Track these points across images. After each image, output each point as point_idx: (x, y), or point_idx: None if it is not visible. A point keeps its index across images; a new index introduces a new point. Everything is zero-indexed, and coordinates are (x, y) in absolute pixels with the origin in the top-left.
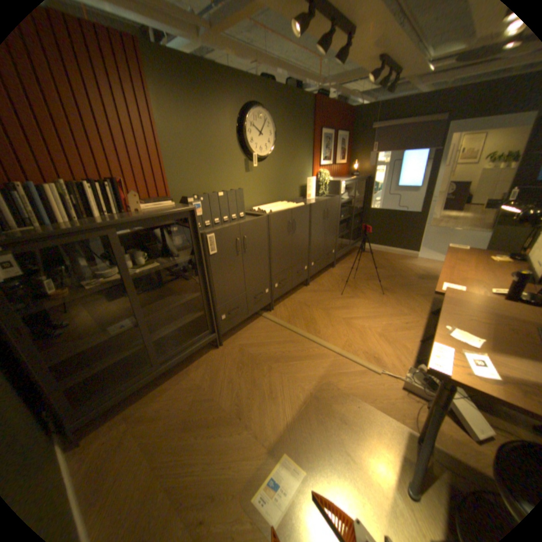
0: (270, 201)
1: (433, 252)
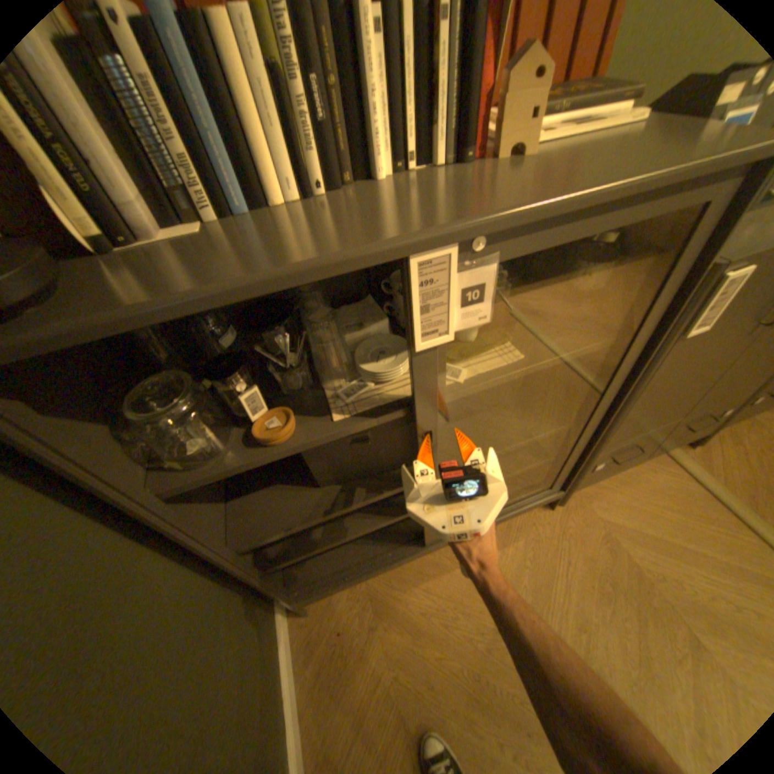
0: None
1: None
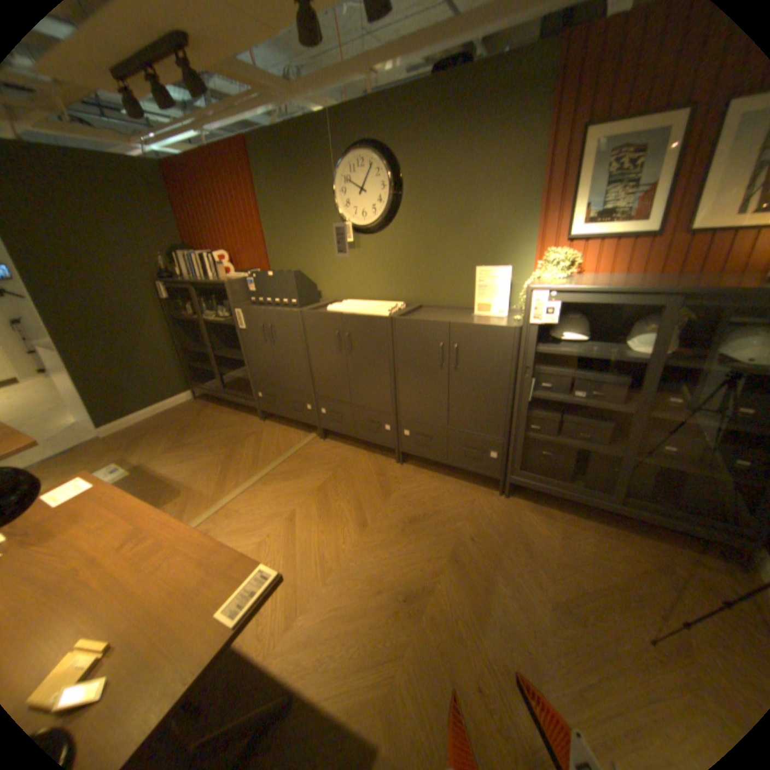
0: (395, 298)
1: None
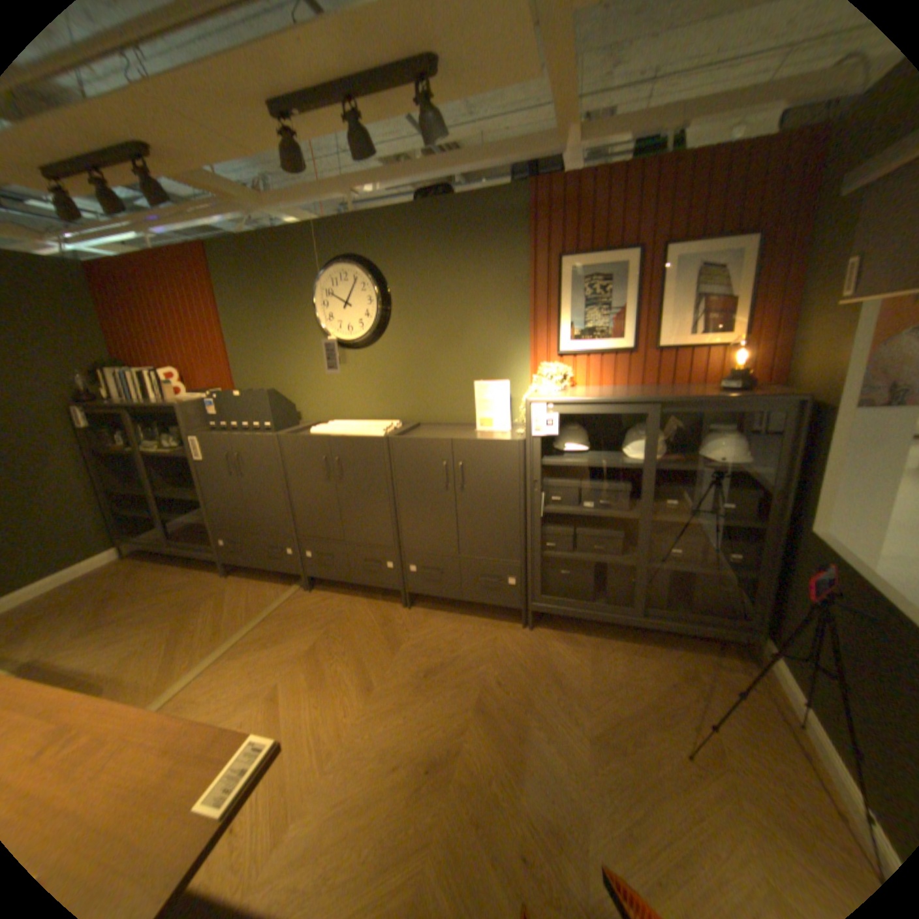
0: (389, 416)
1: None
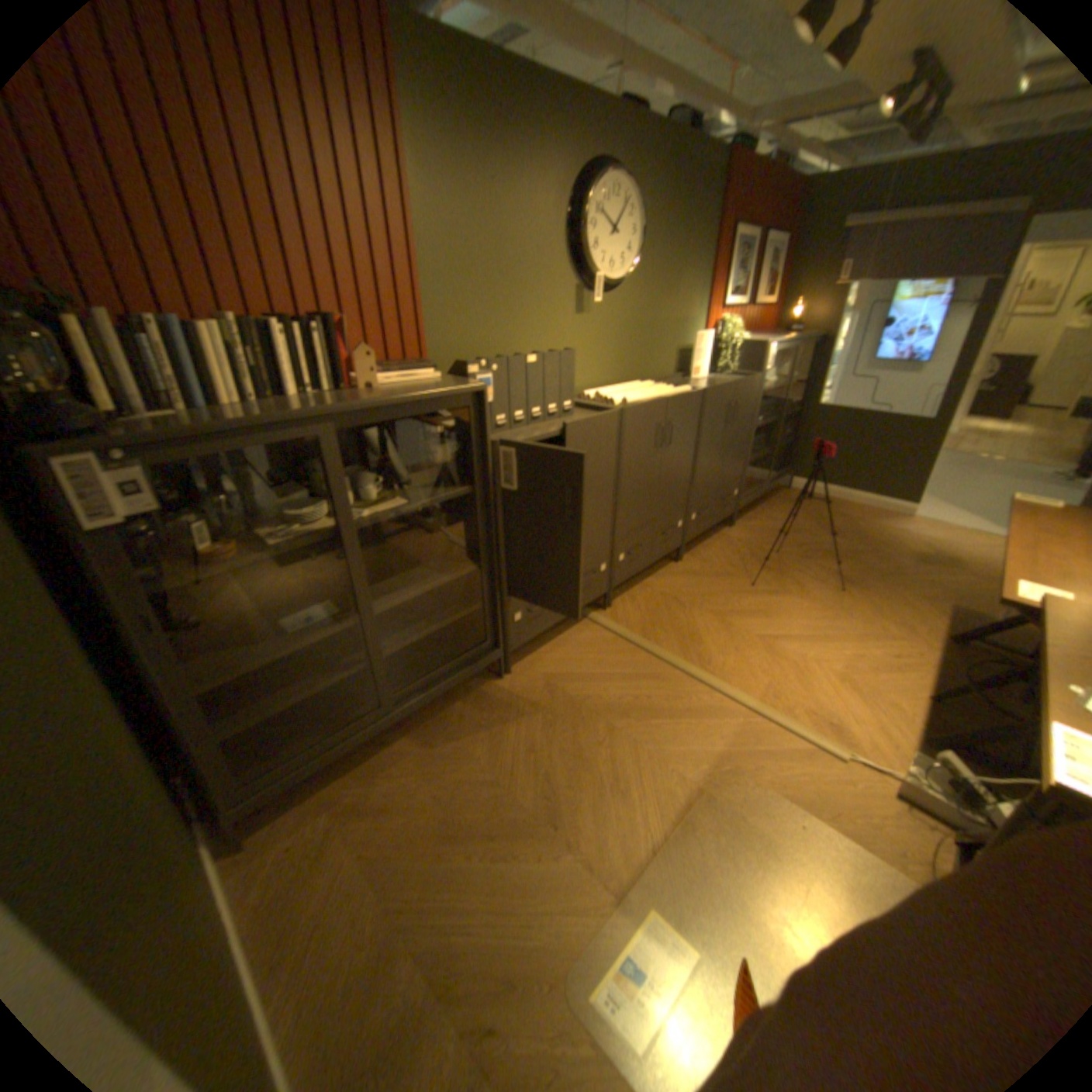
0: (617, 379)
1: (947, 507)
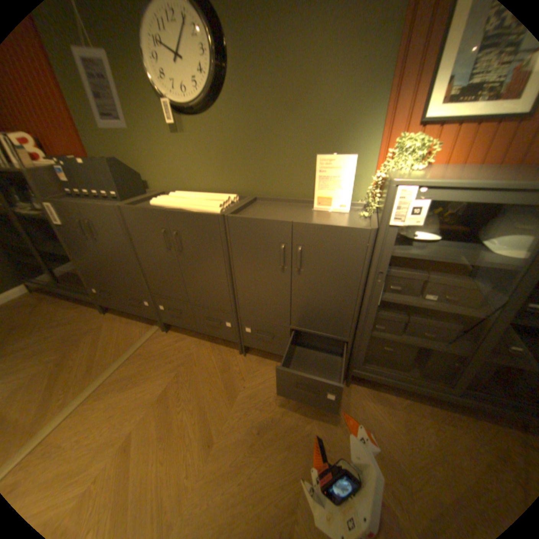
0: (226, 188)
1: None
